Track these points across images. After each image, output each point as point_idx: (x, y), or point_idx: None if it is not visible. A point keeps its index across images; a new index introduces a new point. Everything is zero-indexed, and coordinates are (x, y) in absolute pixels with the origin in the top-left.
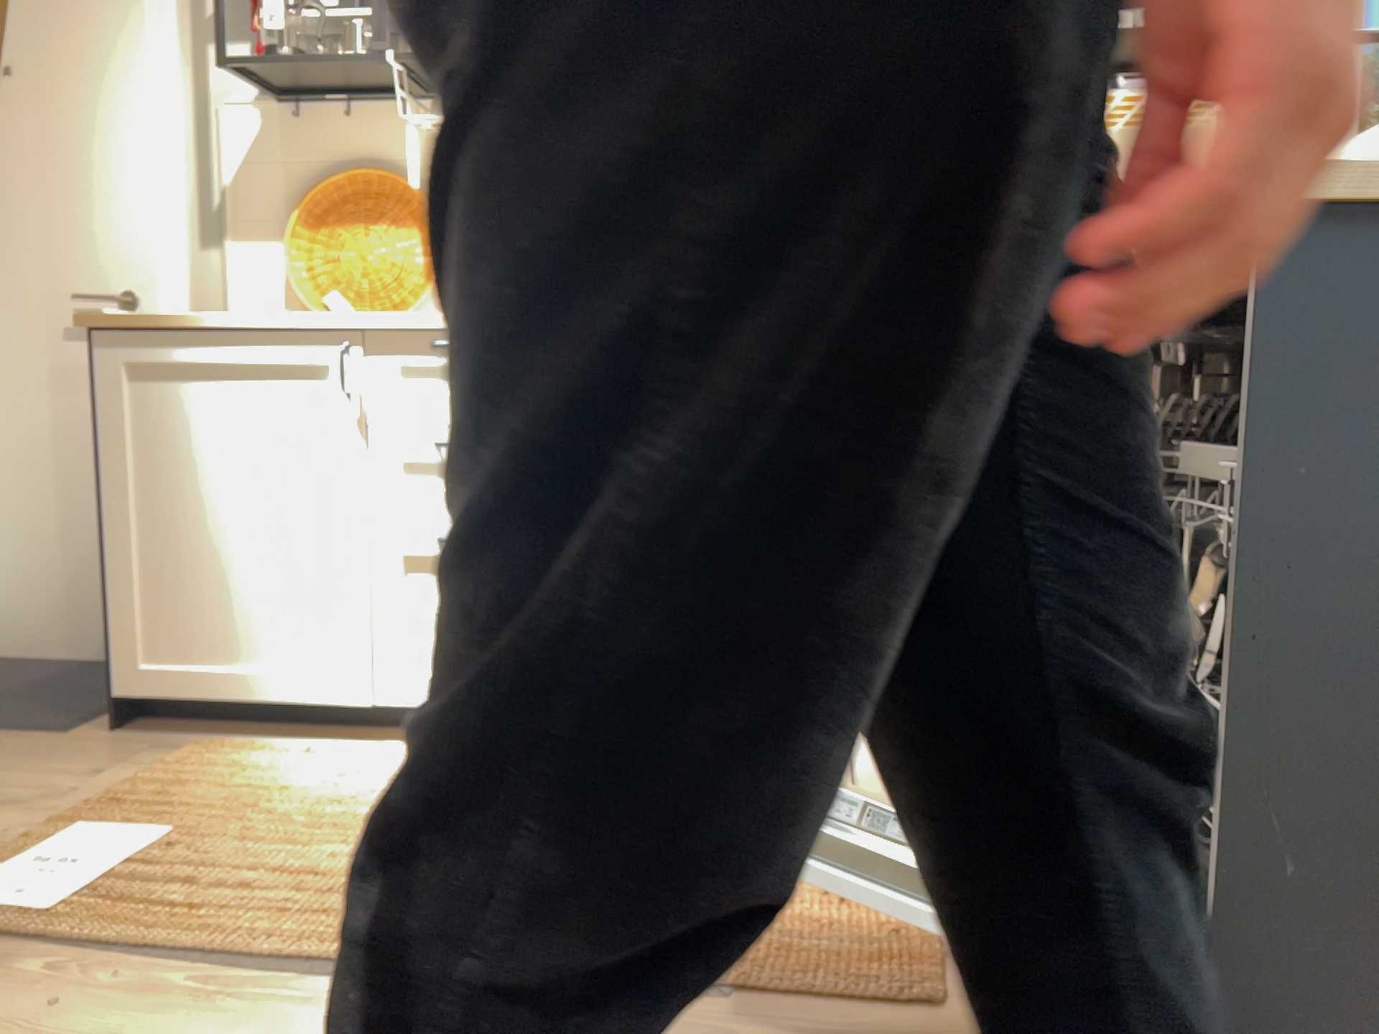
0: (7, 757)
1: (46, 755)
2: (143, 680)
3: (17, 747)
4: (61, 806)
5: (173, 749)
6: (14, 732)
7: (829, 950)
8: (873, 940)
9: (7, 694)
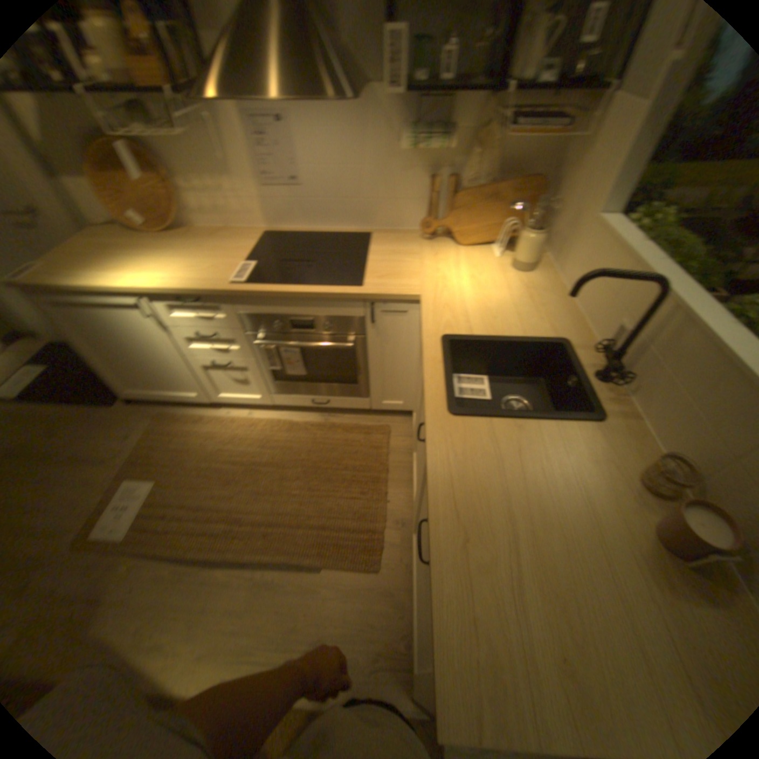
0: (89, 429)
1: (102, 425)
2: (123, 397)
3: (91, 420)
4: (112, 463)
5: (145, 418)
6: (88, 409)
7: (346, 541)
8: (359, 534)
9: (81, 378)
